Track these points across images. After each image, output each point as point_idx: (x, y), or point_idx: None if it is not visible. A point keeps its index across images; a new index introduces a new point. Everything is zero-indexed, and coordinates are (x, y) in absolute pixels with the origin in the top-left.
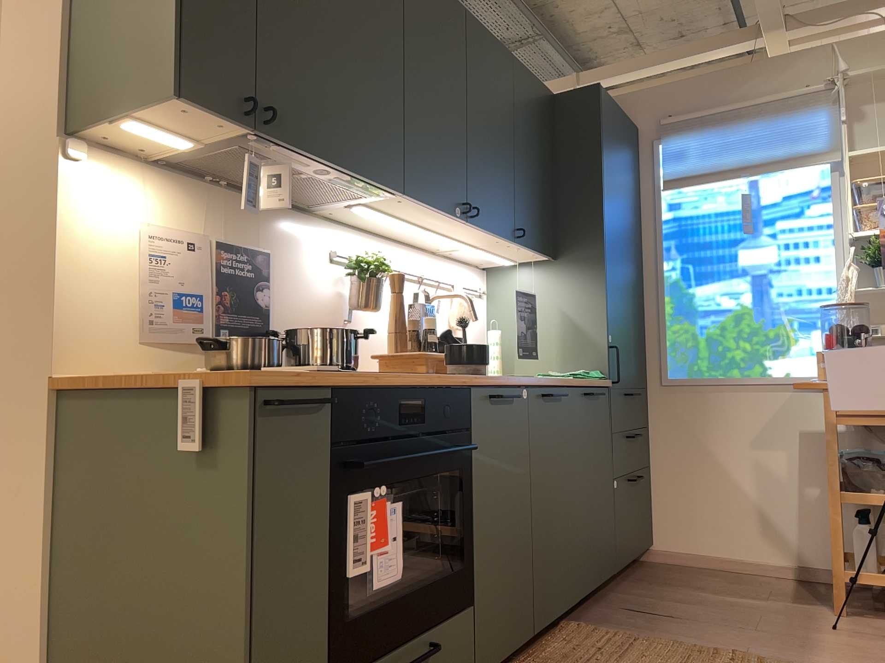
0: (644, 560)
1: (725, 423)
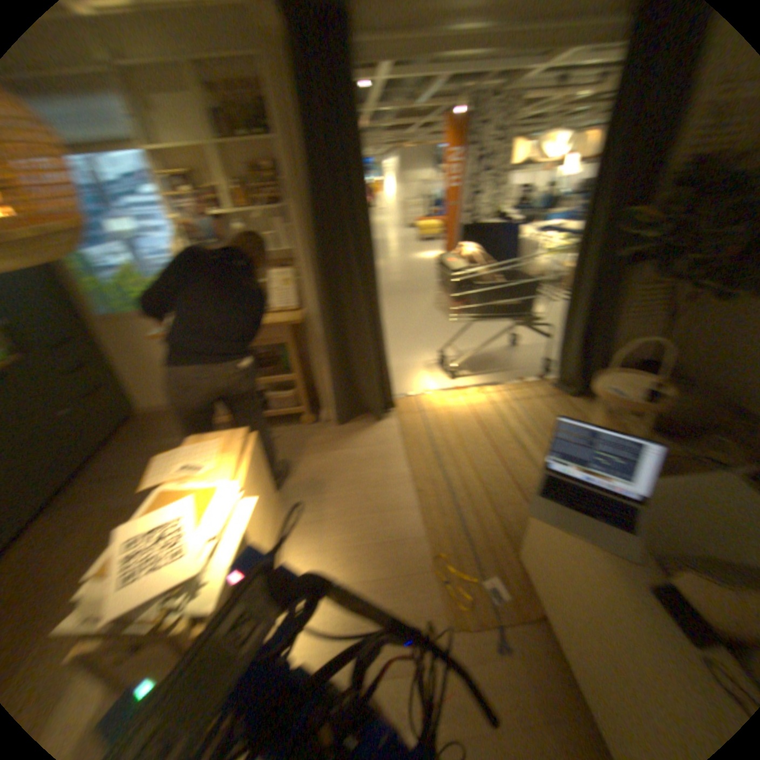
0: (127, 419)
1: (140, 341)
